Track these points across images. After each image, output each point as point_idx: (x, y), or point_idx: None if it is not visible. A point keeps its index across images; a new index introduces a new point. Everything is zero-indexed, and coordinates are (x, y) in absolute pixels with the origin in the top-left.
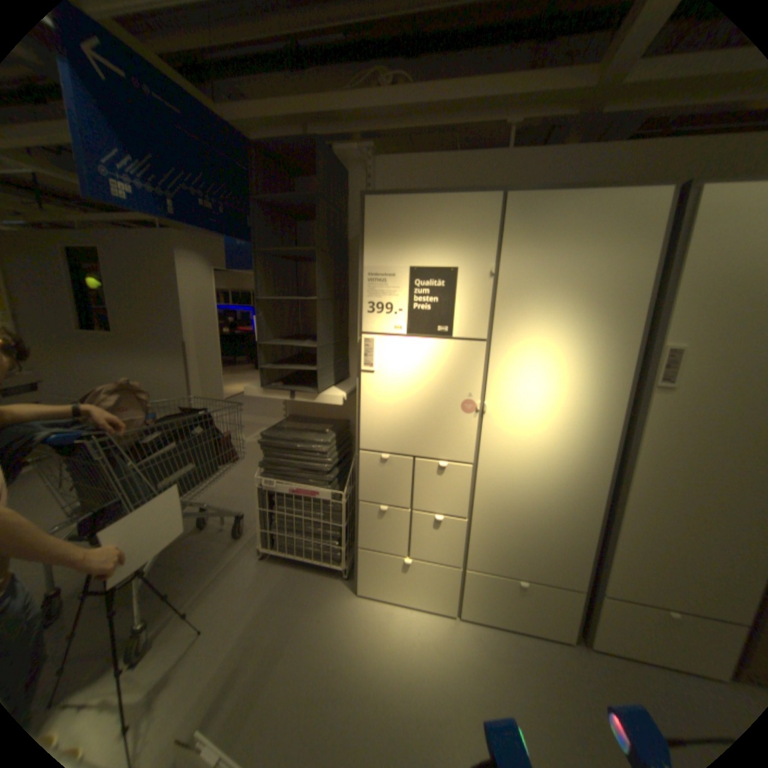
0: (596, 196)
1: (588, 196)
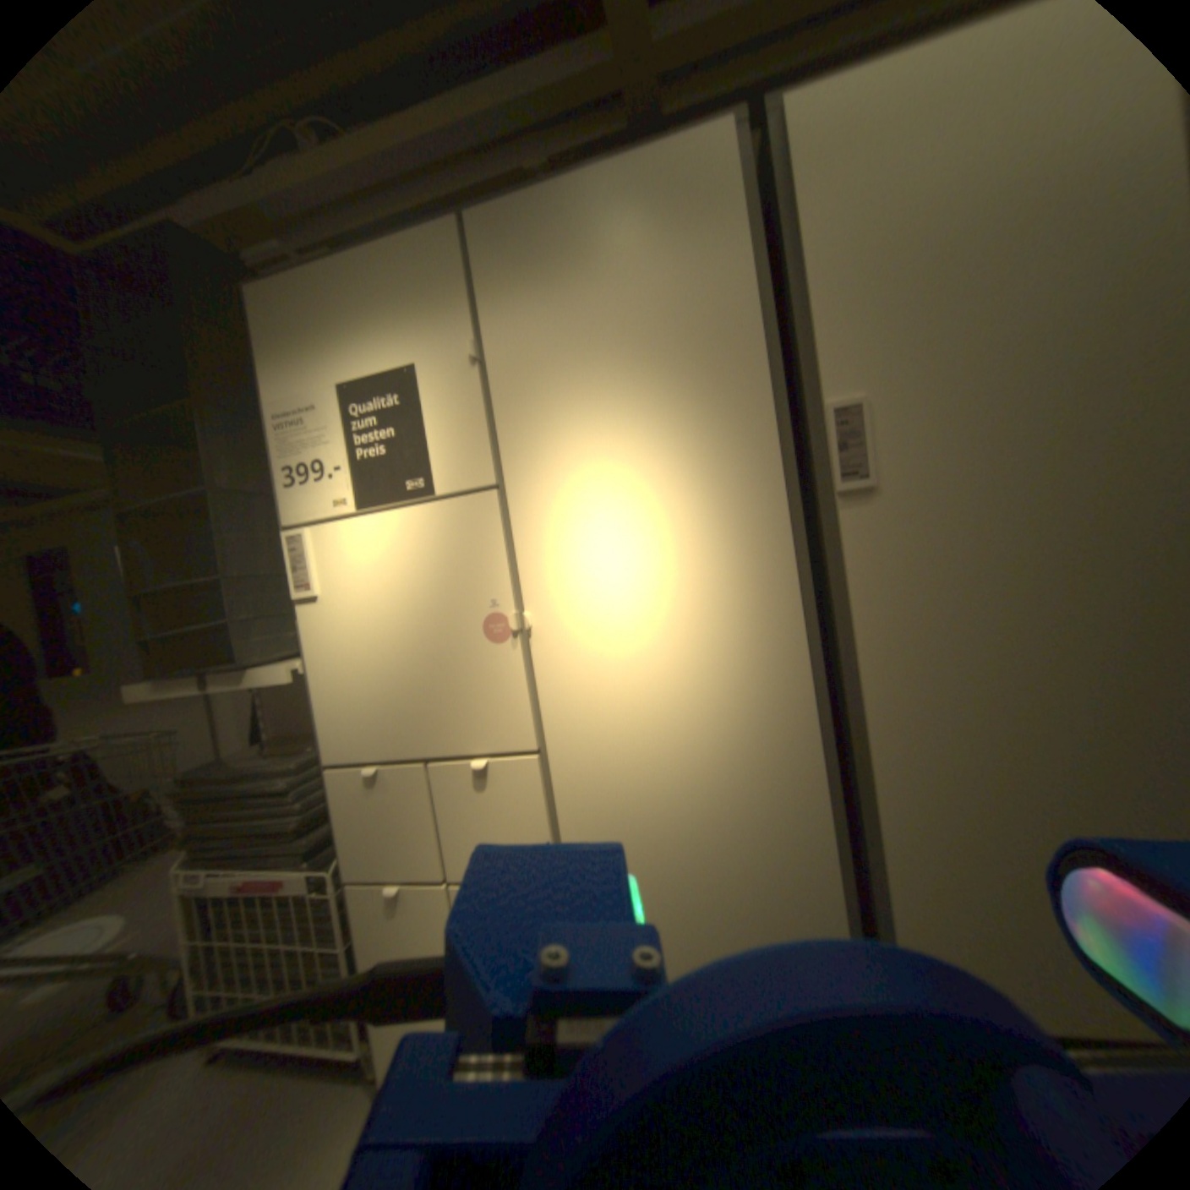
0: (604, 171)
1: (591, 175)
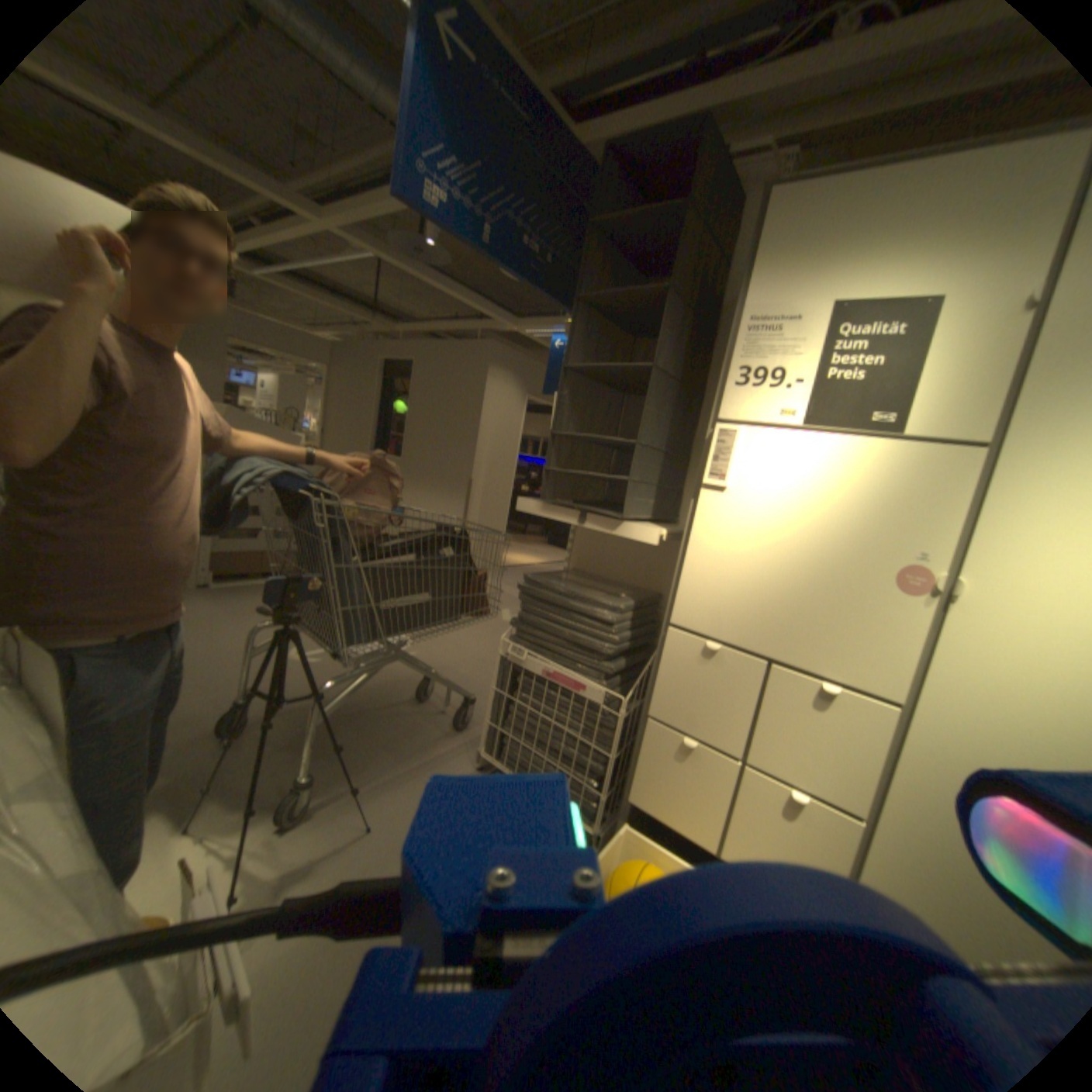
0: None
1: None
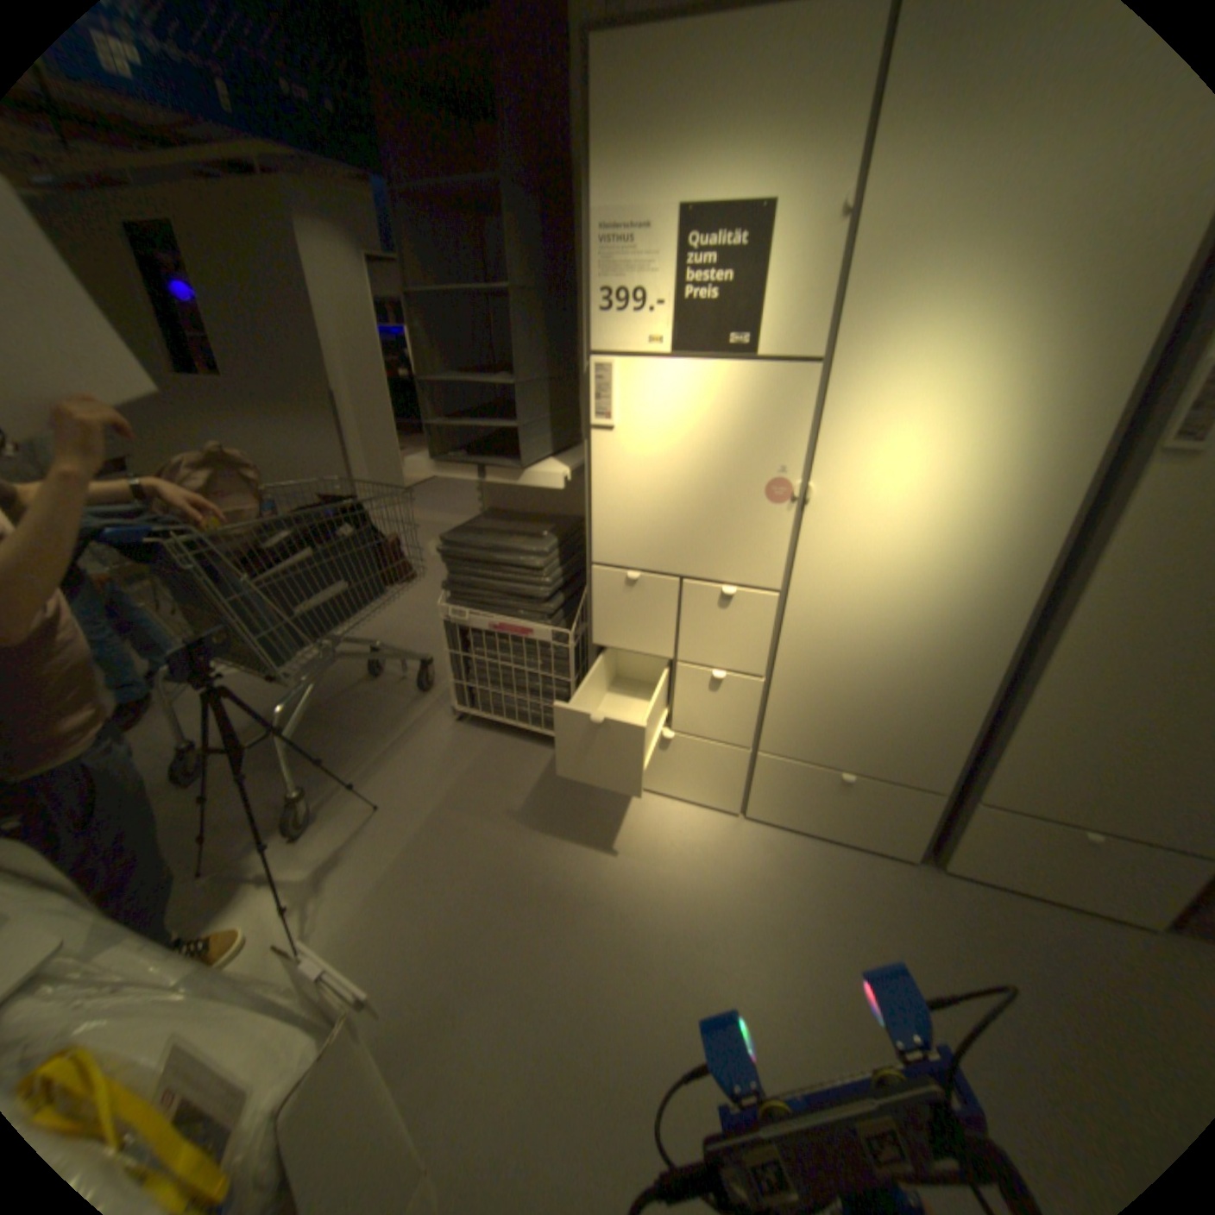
0: None
1: None
